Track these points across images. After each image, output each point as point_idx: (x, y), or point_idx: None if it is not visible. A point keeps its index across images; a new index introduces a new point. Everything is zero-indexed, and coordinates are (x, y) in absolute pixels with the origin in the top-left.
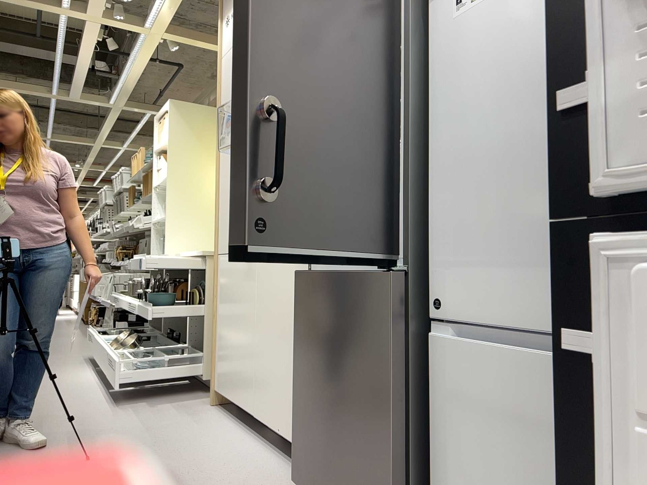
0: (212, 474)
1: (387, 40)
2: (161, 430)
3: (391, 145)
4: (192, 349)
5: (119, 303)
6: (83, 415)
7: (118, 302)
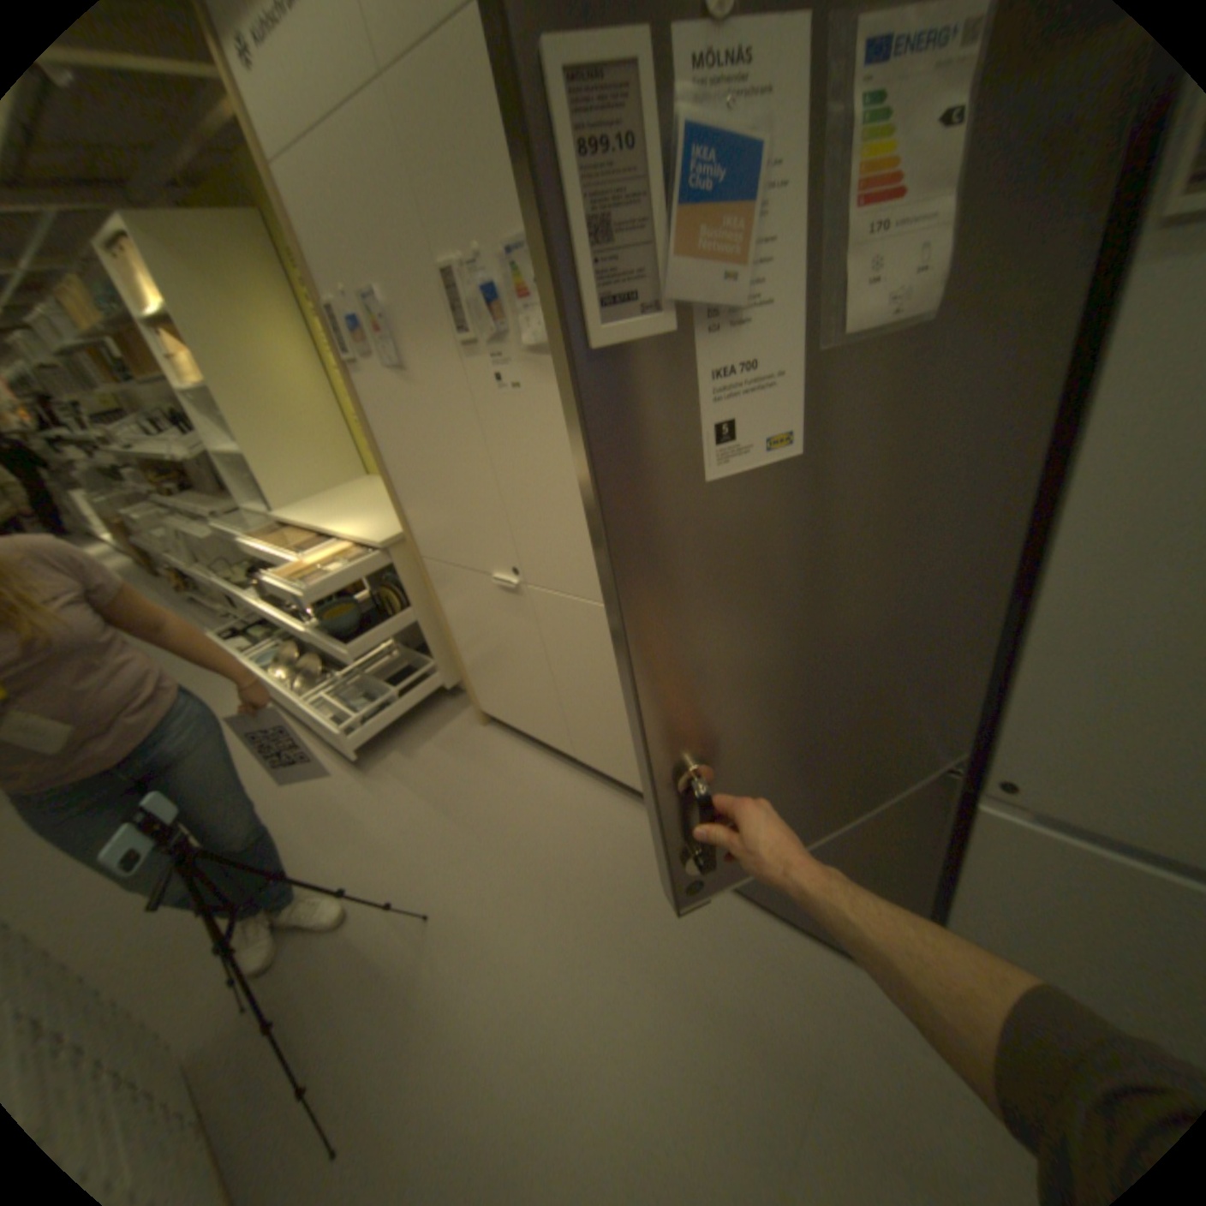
0: (589, 872)
1: (1031, 386)
2: (460, 805)
3: (991, 607)
4: (405, 650)
5: (243, 603)
6: (333, 813)
7: (239, 601)
